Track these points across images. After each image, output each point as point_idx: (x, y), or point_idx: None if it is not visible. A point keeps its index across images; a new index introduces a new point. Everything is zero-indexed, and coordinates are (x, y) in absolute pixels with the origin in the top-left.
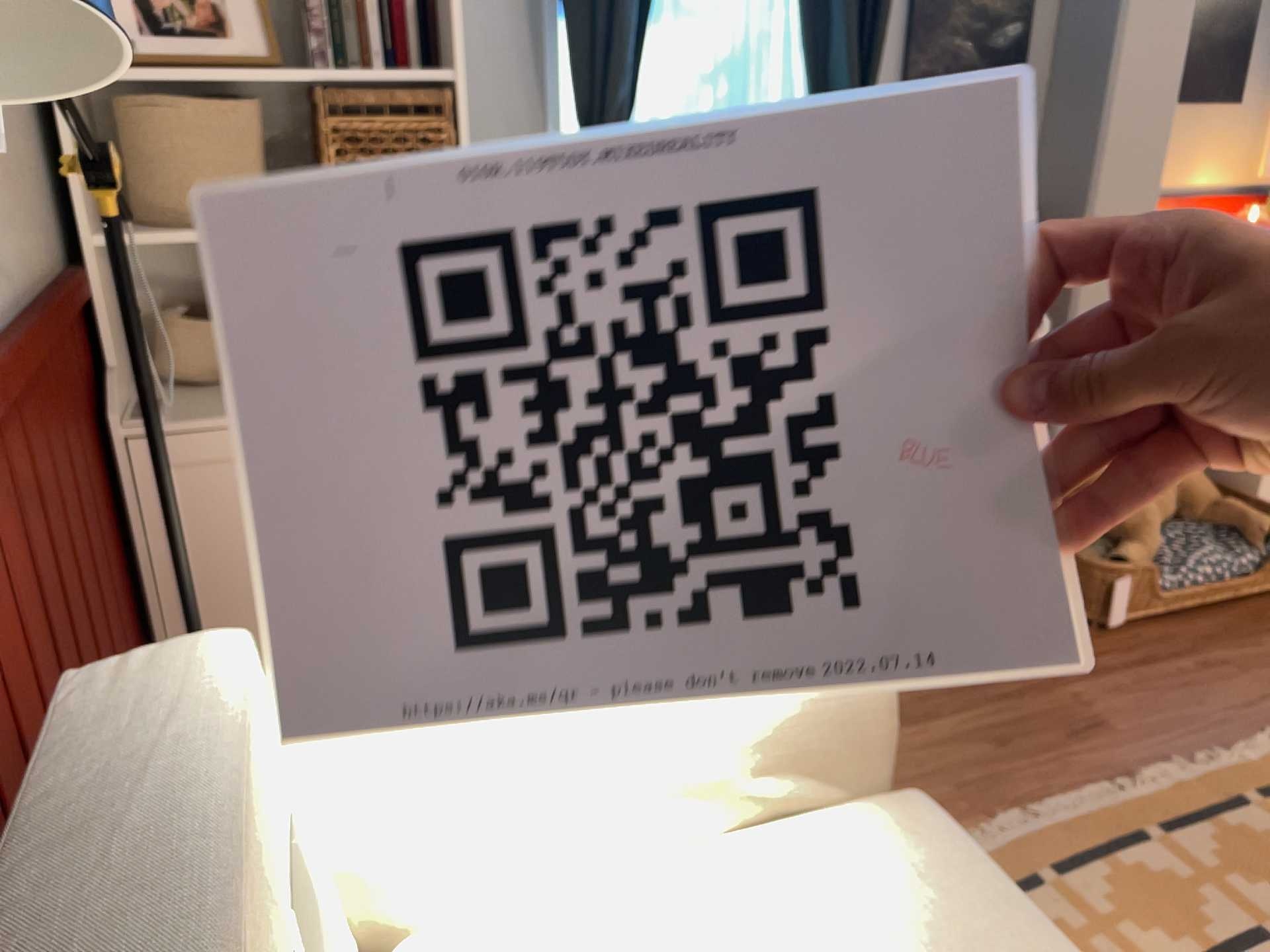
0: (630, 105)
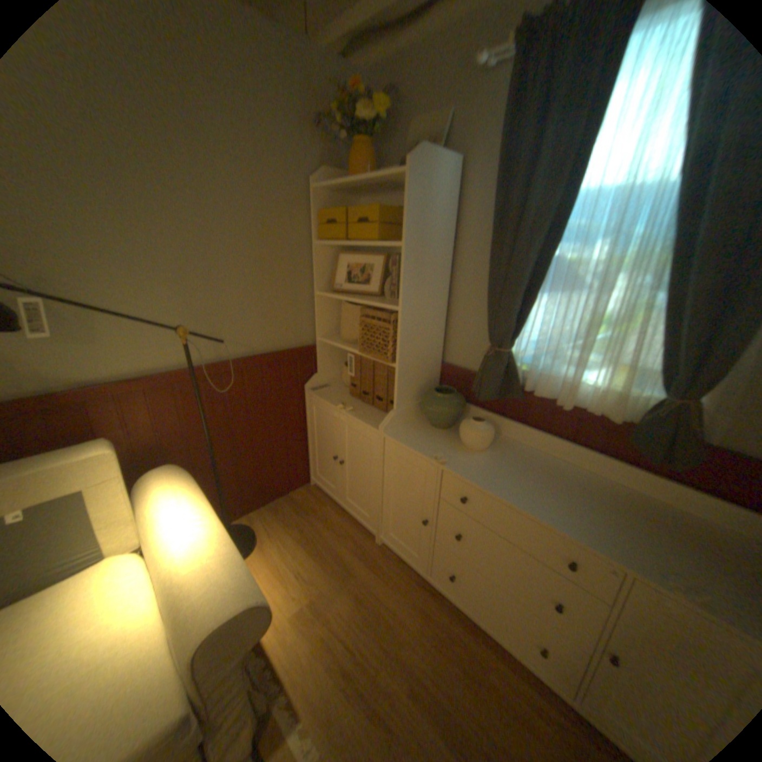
0: (517, 332)
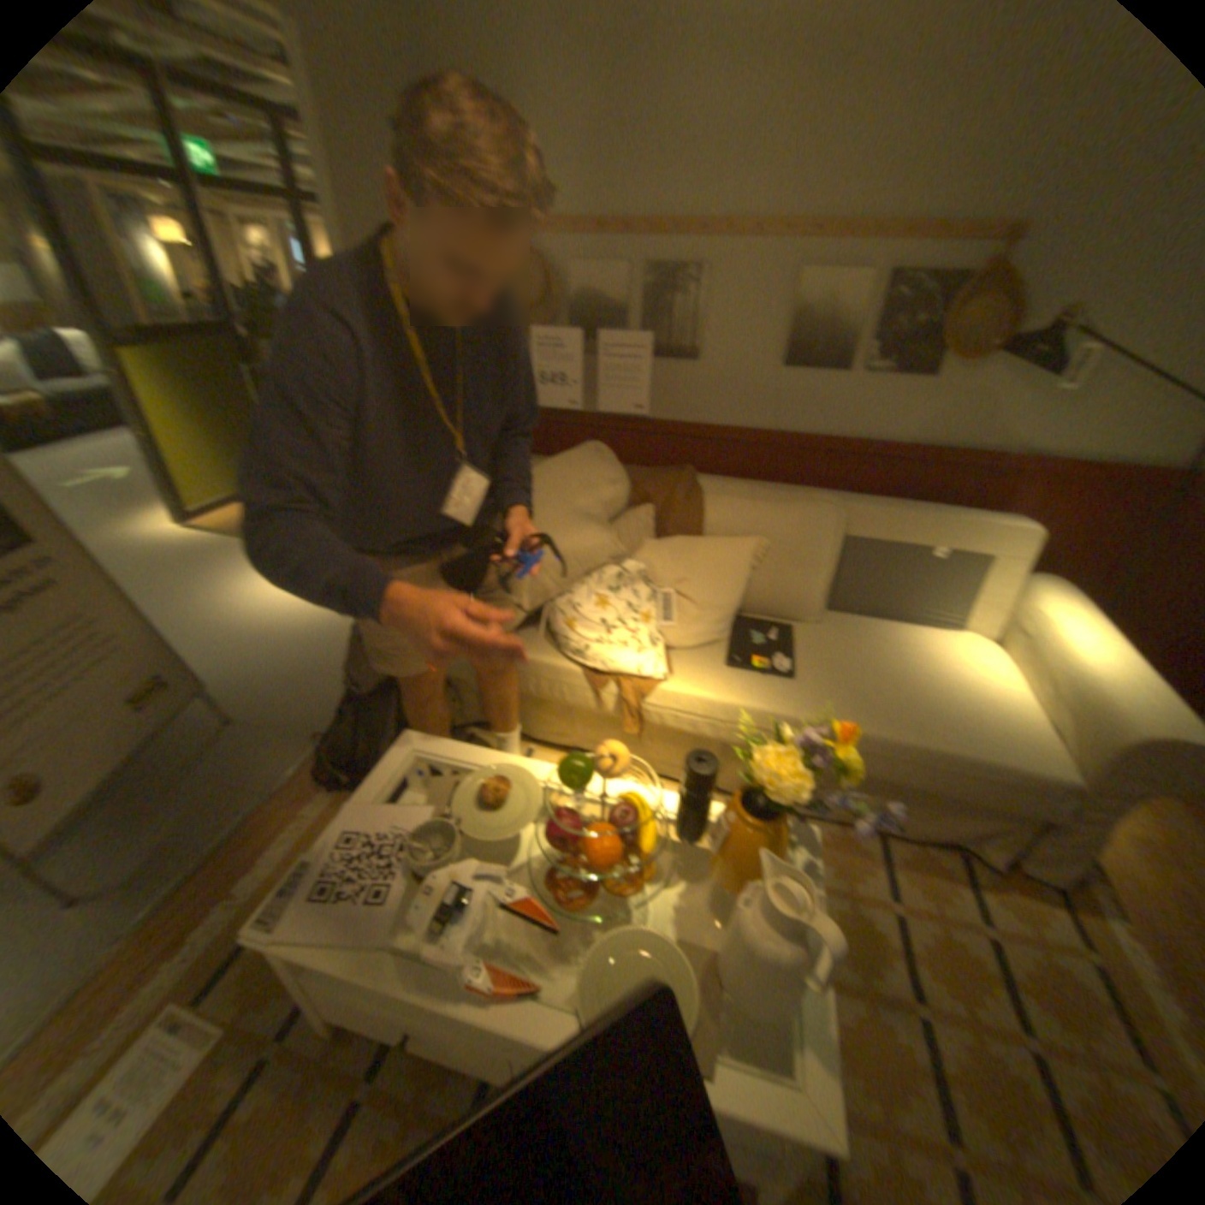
0: None
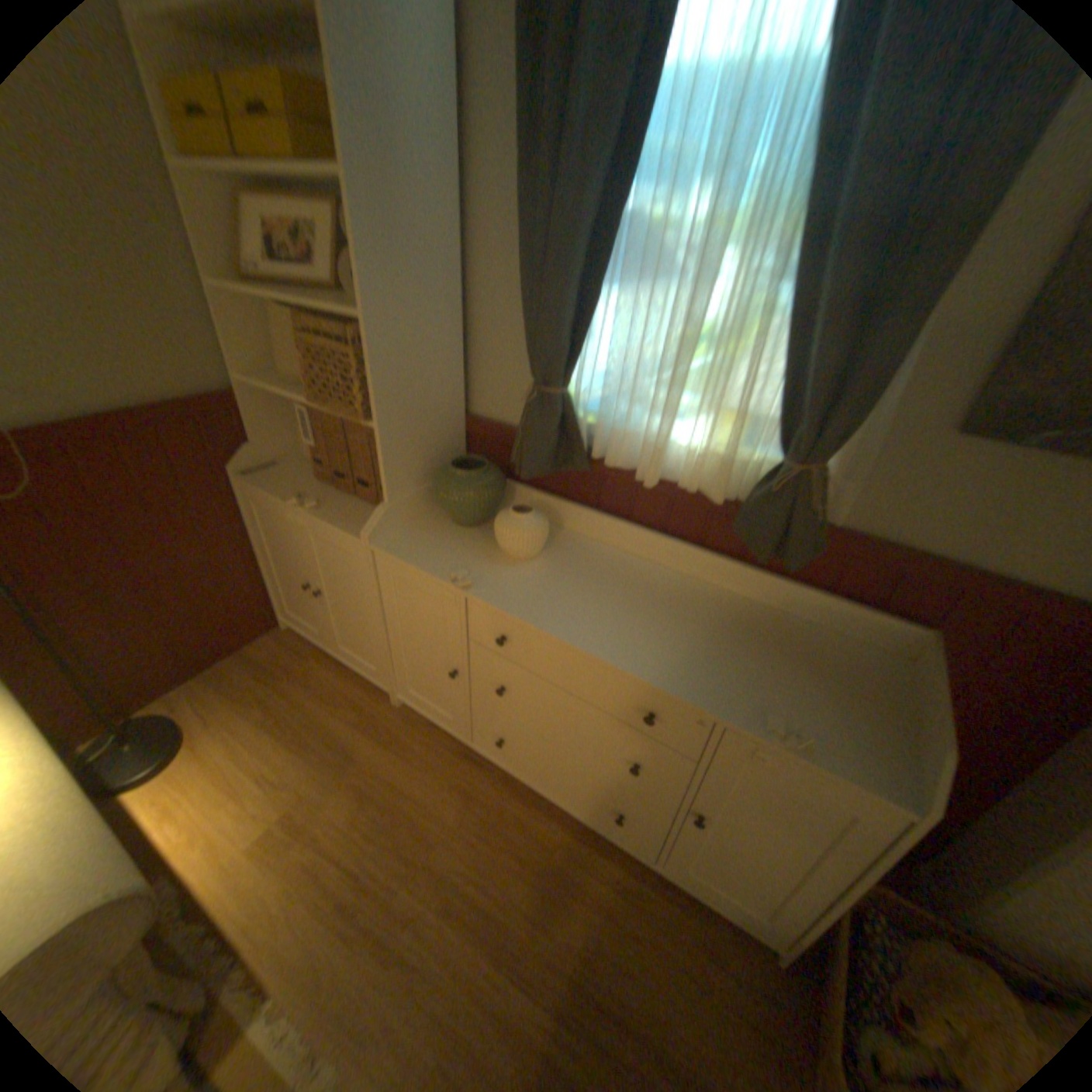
0: (573, 359)
